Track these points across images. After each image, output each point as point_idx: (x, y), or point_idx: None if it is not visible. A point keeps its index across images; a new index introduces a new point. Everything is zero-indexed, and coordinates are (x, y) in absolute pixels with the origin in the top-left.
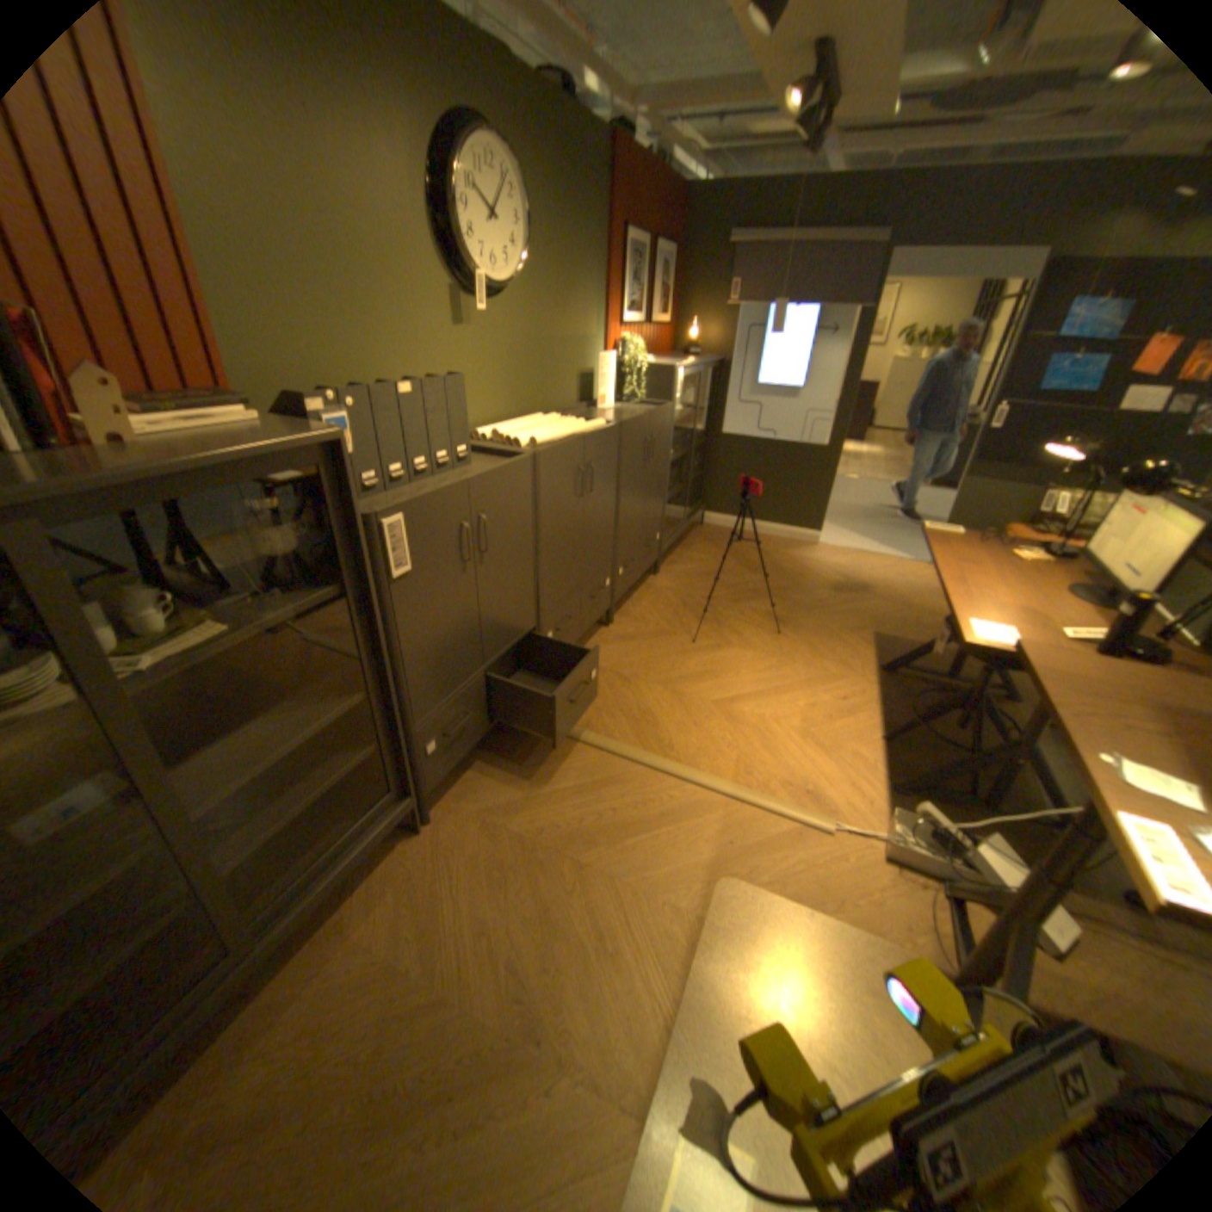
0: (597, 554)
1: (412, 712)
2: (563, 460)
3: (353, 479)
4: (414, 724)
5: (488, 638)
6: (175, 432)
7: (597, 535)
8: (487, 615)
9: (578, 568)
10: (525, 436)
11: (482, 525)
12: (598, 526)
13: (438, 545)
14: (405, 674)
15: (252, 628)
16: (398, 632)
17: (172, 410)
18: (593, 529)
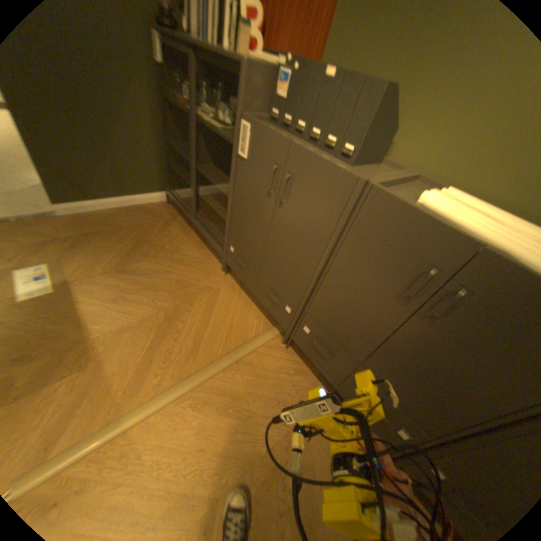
0: (402, 384)
1: (230, 223)
2: (405, 227)
3: (280, 112)
4: (229, 229)
5: (267, 252)
6: (253, 56)
7: (418, 374)
8: (271, 239)
9: (363, 346)
10: (436, 197)
11: (286, 180)
12: (426, 369)
13: (260, 162)
14: (232, 204)
15: (216, 129)
16: (235, 182)
17: (266, 51)
18: (414, 358)
